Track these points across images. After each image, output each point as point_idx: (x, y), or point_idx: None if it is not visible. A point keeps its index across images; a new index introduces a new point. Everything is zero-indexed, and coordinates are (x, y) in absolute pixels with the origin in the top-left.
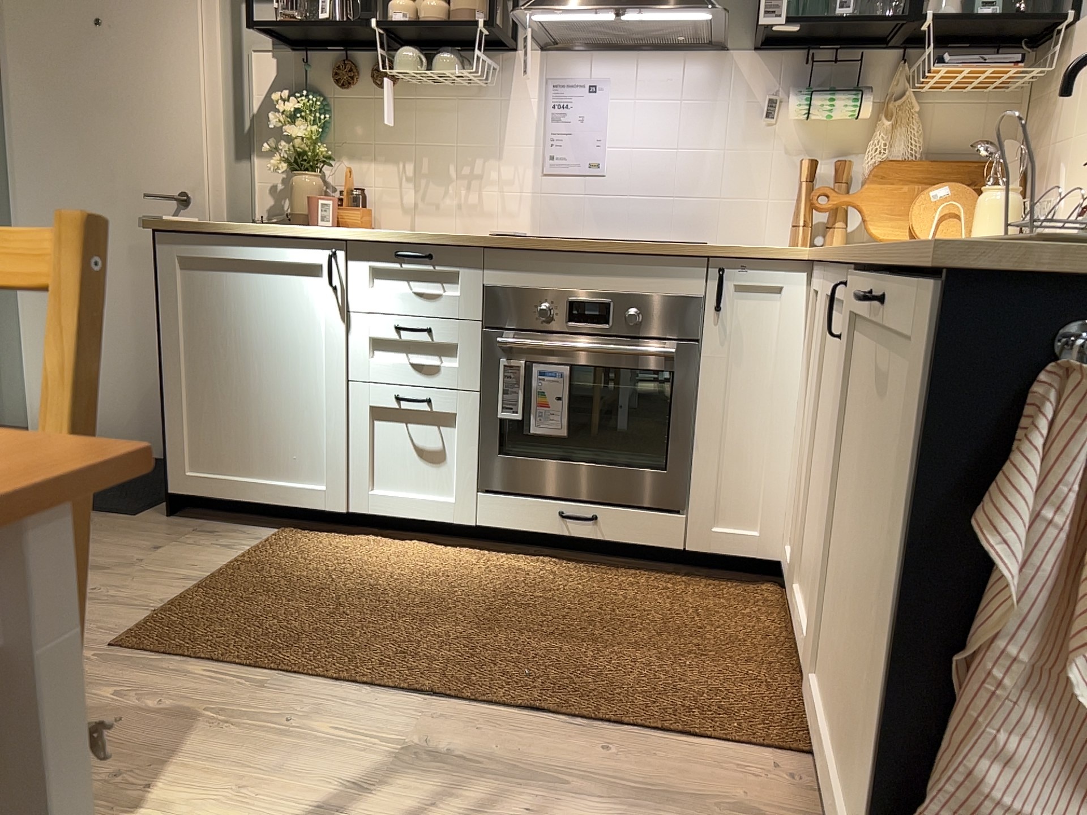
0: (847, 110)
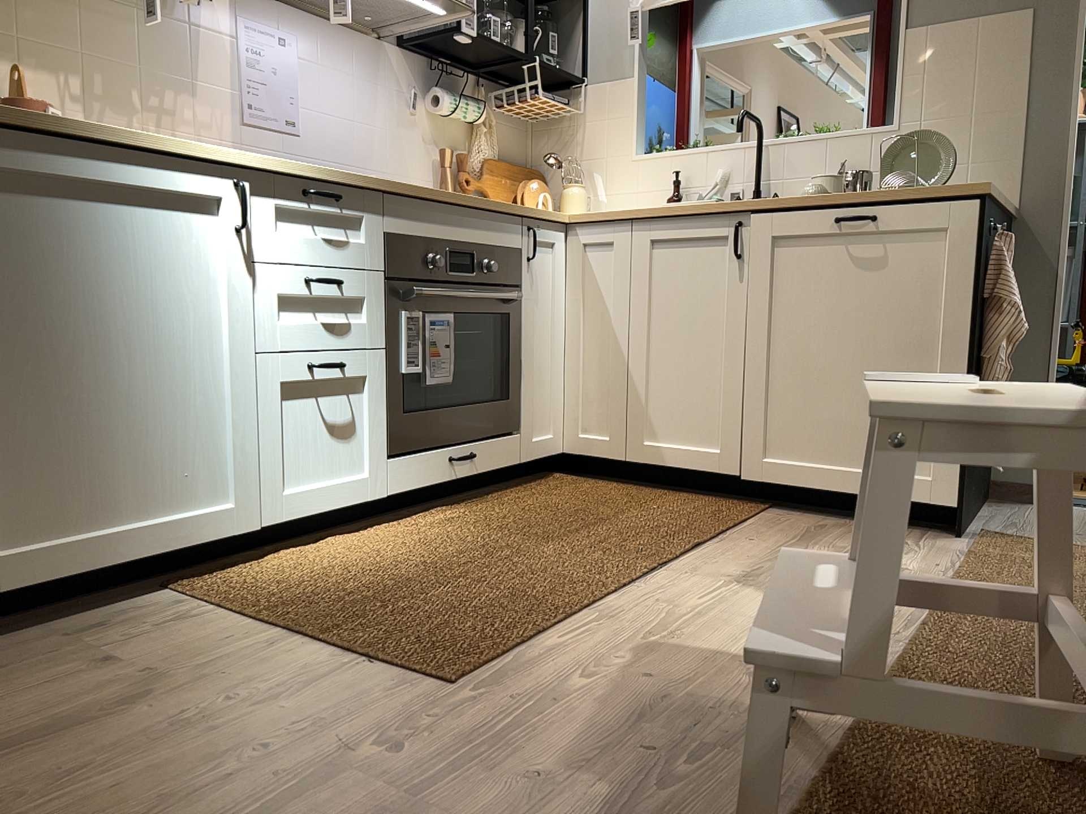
0: (476, 115)
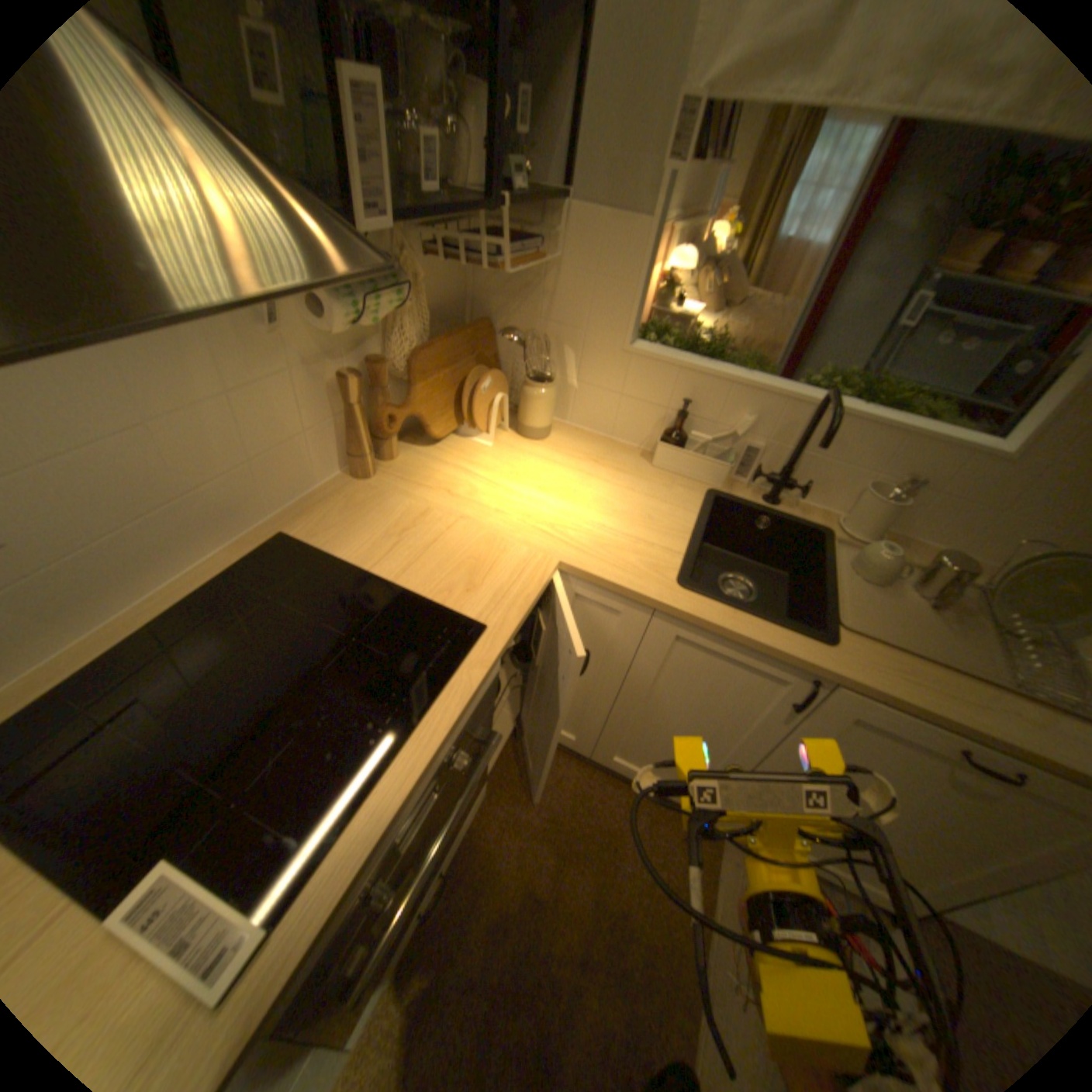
0: (391, 301)
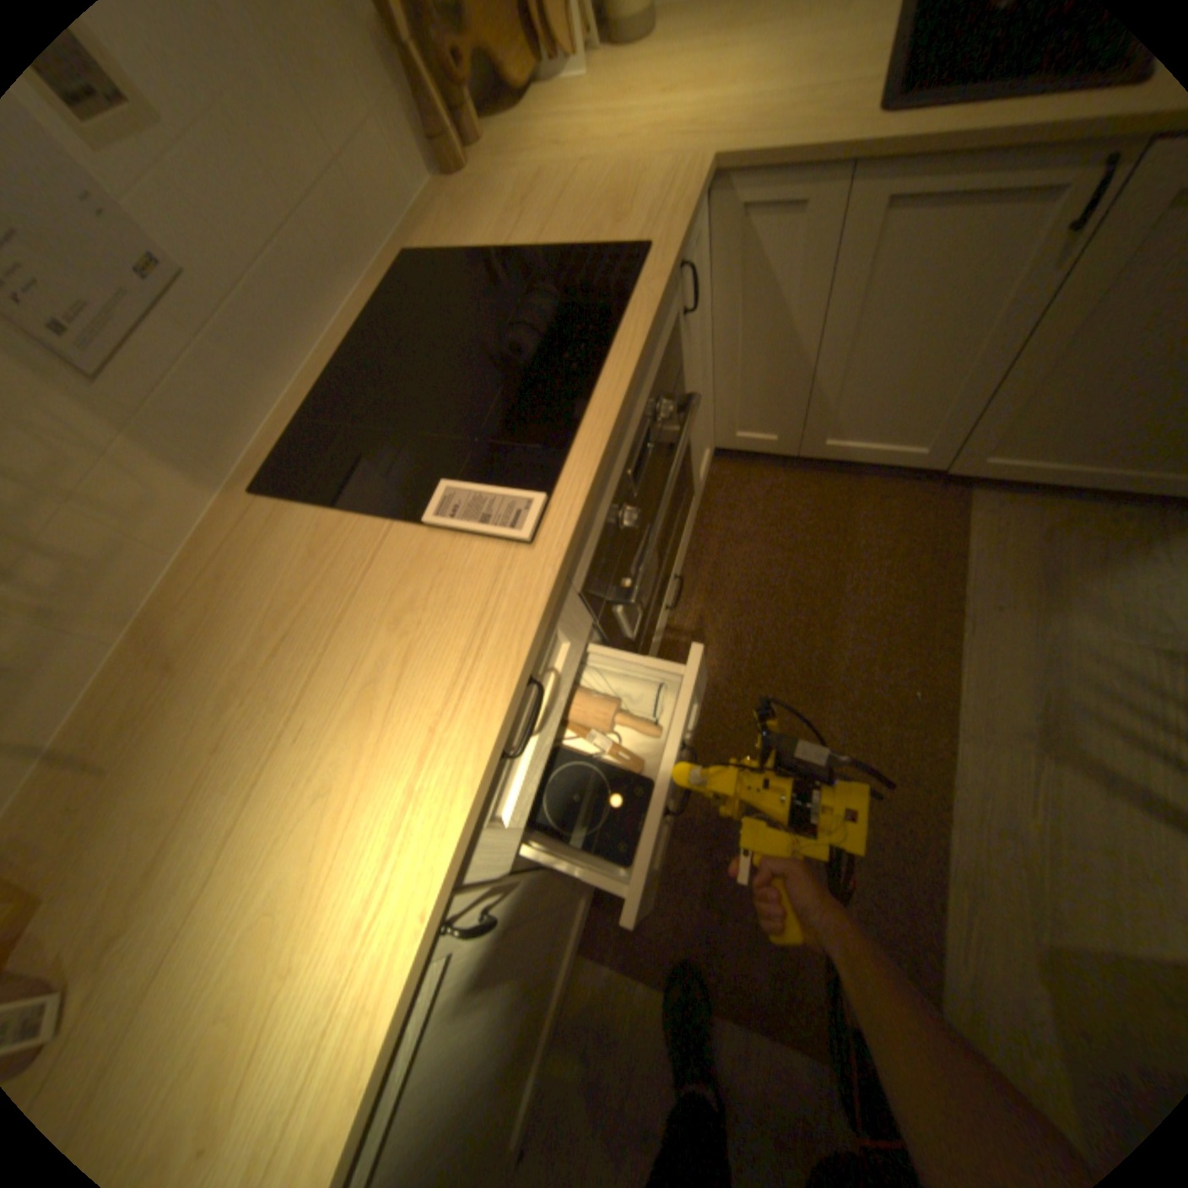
0: None
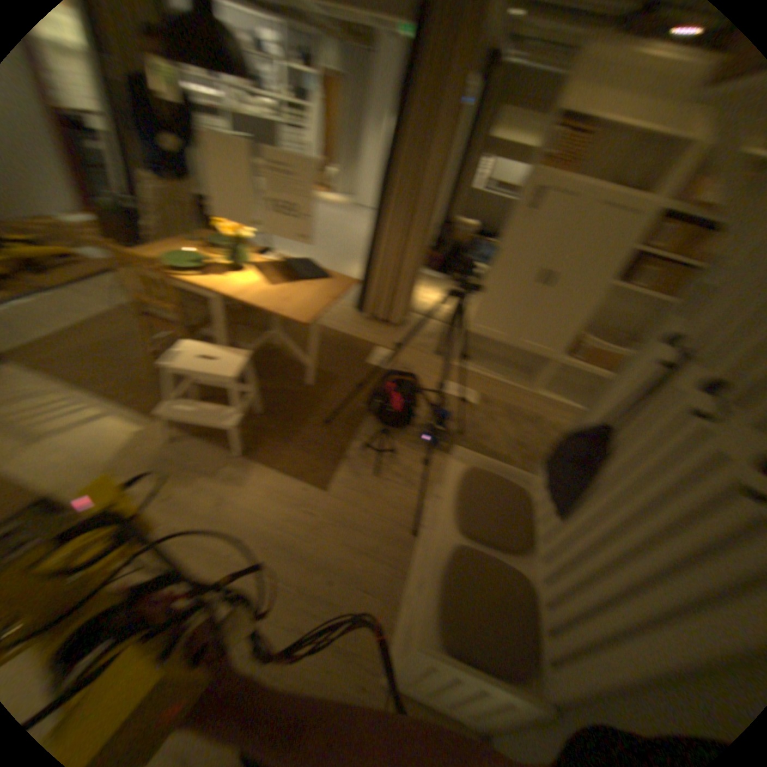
0: None
